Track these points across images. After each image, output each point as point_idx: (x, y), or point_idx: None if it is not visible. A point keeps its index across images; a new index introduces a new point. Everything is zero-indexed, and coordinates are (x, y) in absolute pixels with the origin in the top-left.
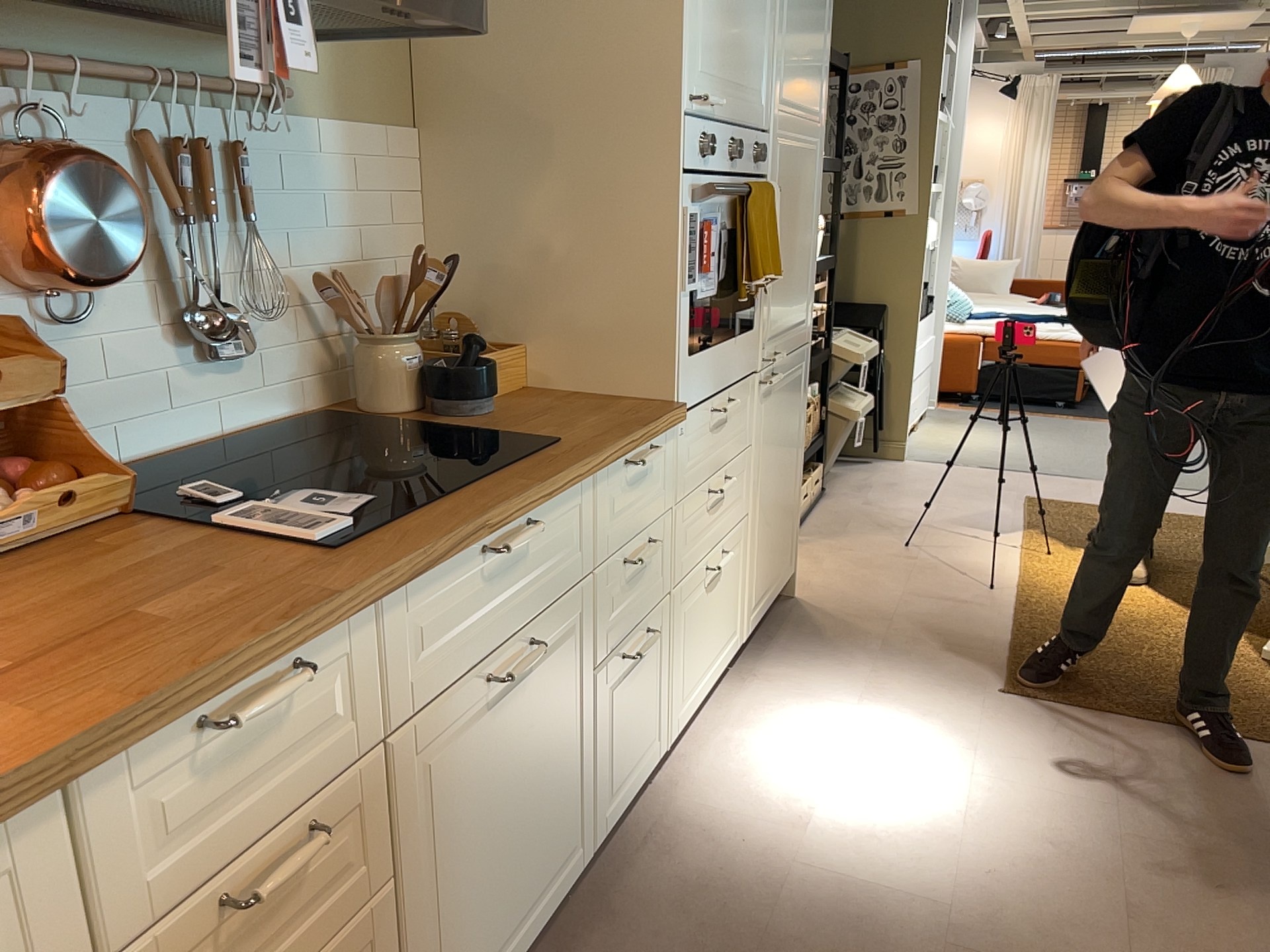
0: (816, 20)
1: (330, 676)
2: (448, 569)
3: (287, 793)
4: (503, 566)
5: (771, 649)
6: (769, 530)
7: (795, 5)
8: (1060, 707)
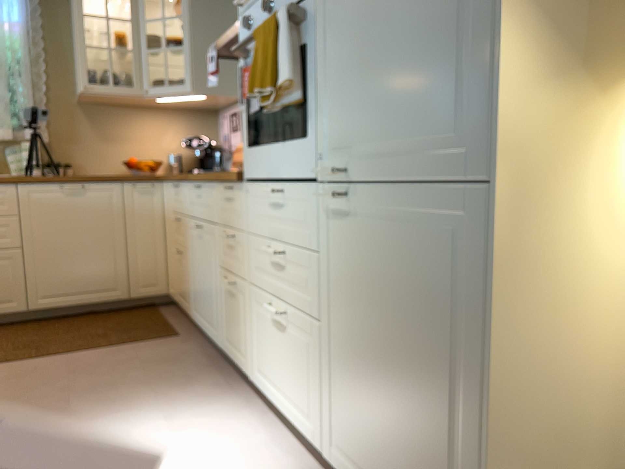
0: None
1: (181, 192)
2: (189, 185)
3: (178, 209)
4: (198, 195)
5: None
6: (368, 403)
7: None
8: None
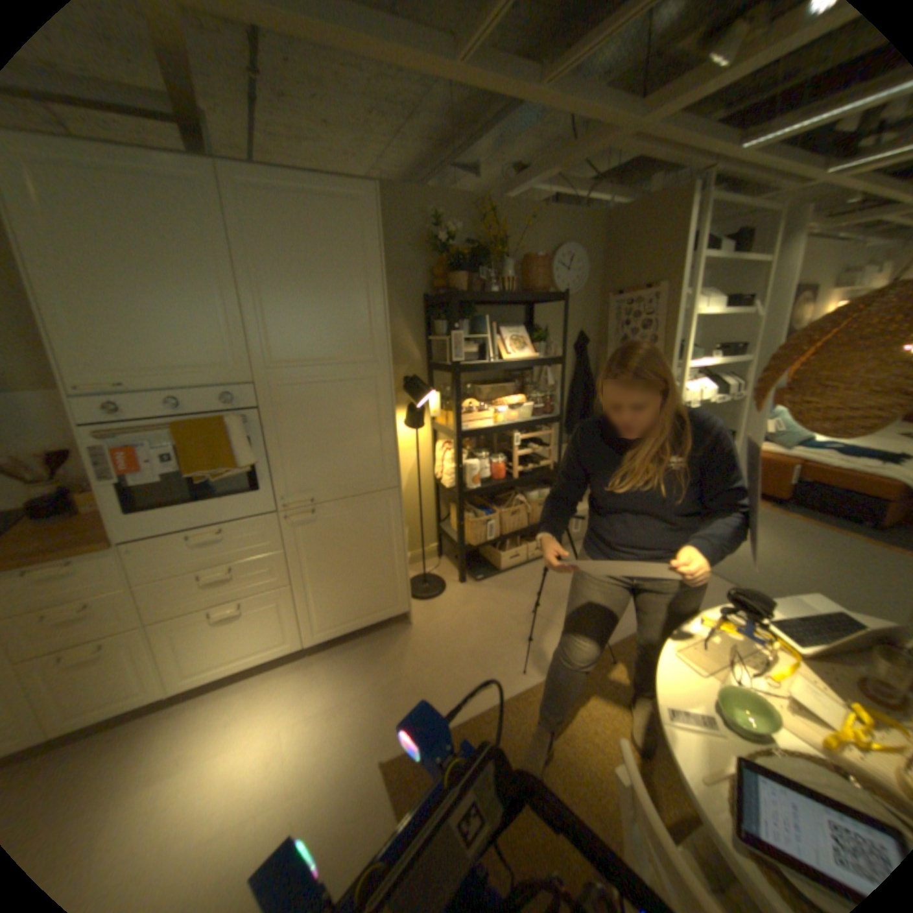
0: (345, 299)
1: None
2: None
3: None
4: None
5: (341, 657)
6: (338, 592)
7: (284, 299)
8: (387, 811)
